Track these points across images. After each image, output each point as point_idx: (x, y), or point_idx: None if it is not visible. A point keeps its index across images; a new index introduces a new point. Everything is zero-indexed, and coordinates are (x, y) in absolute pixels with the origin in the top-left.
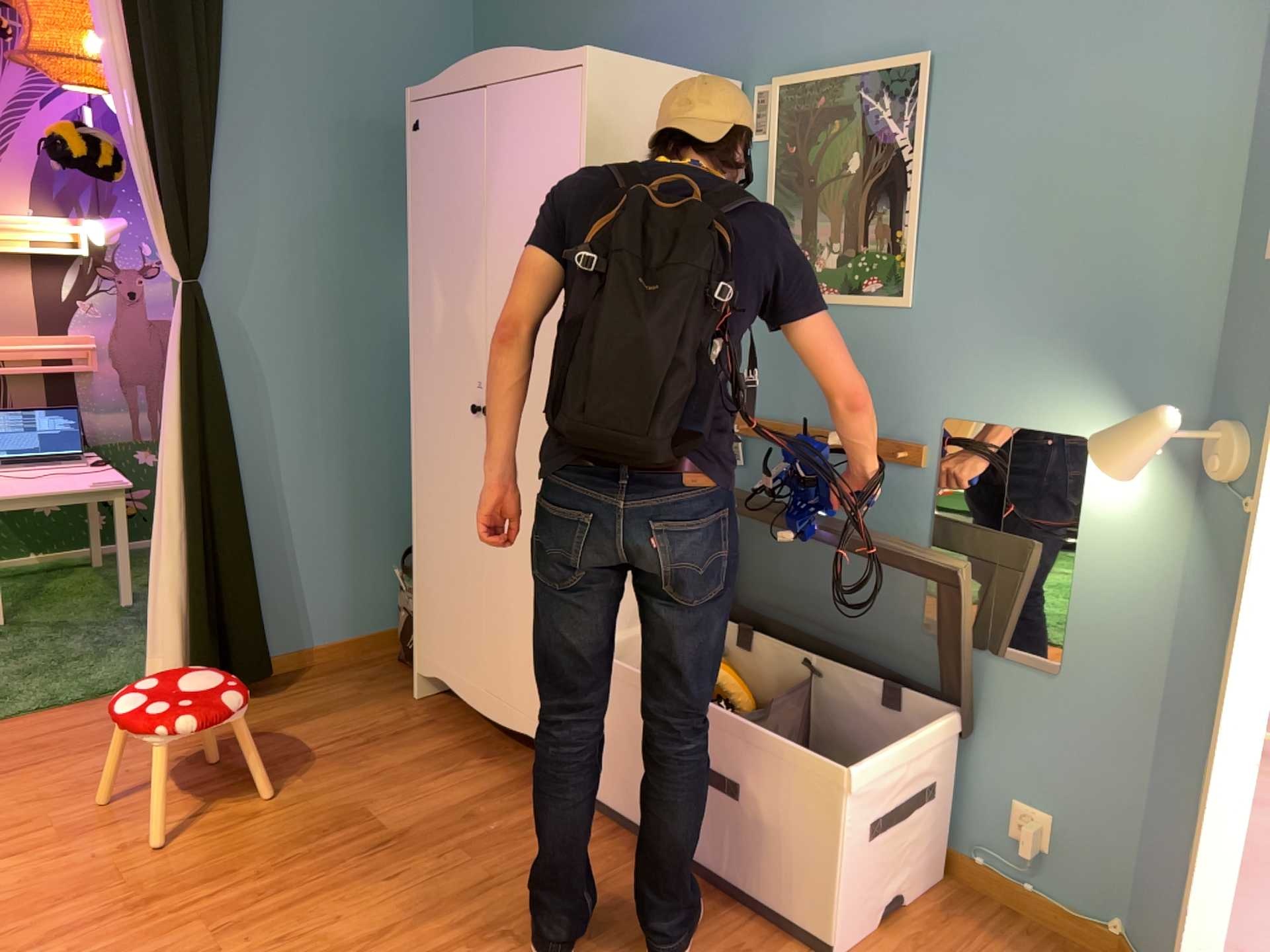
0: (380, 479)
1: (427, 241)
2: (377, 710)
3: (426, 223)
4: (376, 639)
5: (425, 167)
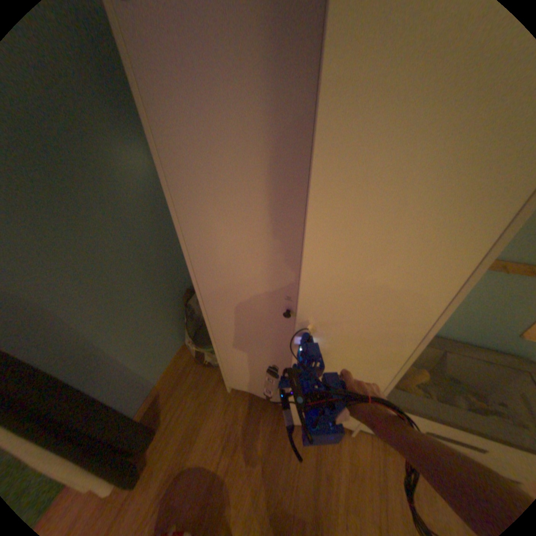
0: (153, 298)
1: (194, 173)
2: (220, 412)
3: (189, 152)
4: (178, 355)
5: (170, 67)
